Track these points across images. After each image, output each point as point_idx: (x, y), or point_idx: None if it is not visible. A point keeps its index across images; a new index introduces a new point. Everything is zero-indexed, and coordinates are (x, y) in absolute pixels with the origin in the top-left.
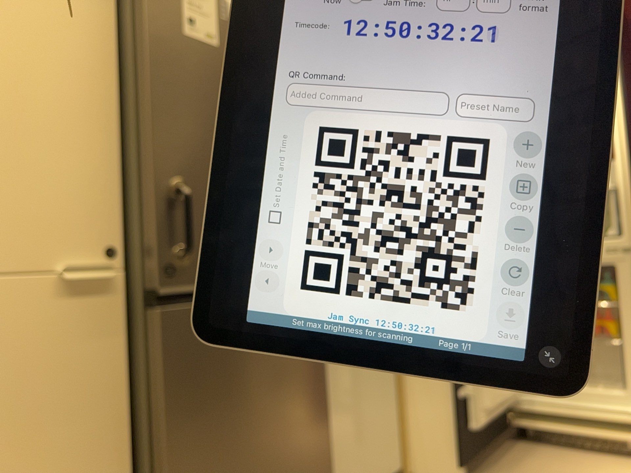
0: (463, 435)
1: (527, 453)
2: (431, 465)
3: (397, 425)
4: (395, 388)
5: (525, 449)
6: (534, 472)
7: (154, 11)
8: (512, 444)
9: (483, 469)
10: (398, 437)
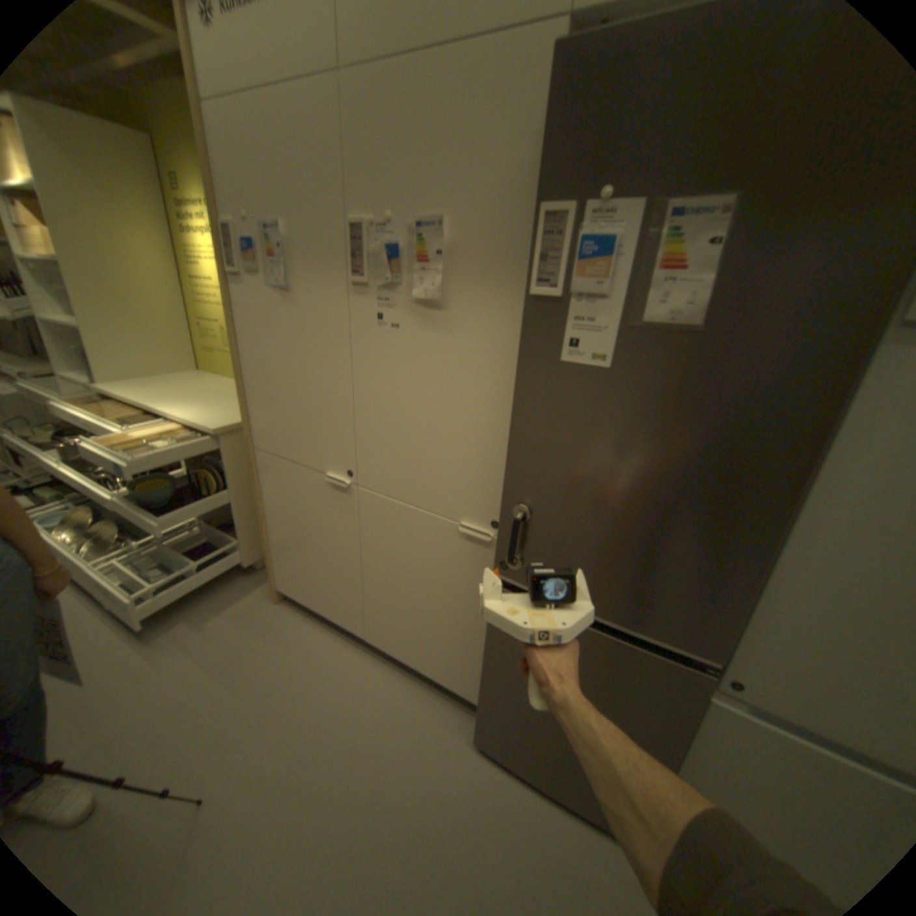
0: None
1: None
2: None
3: None
4: None
5: None
6: None
7: (533, 339)
8: None
9: None
10: None
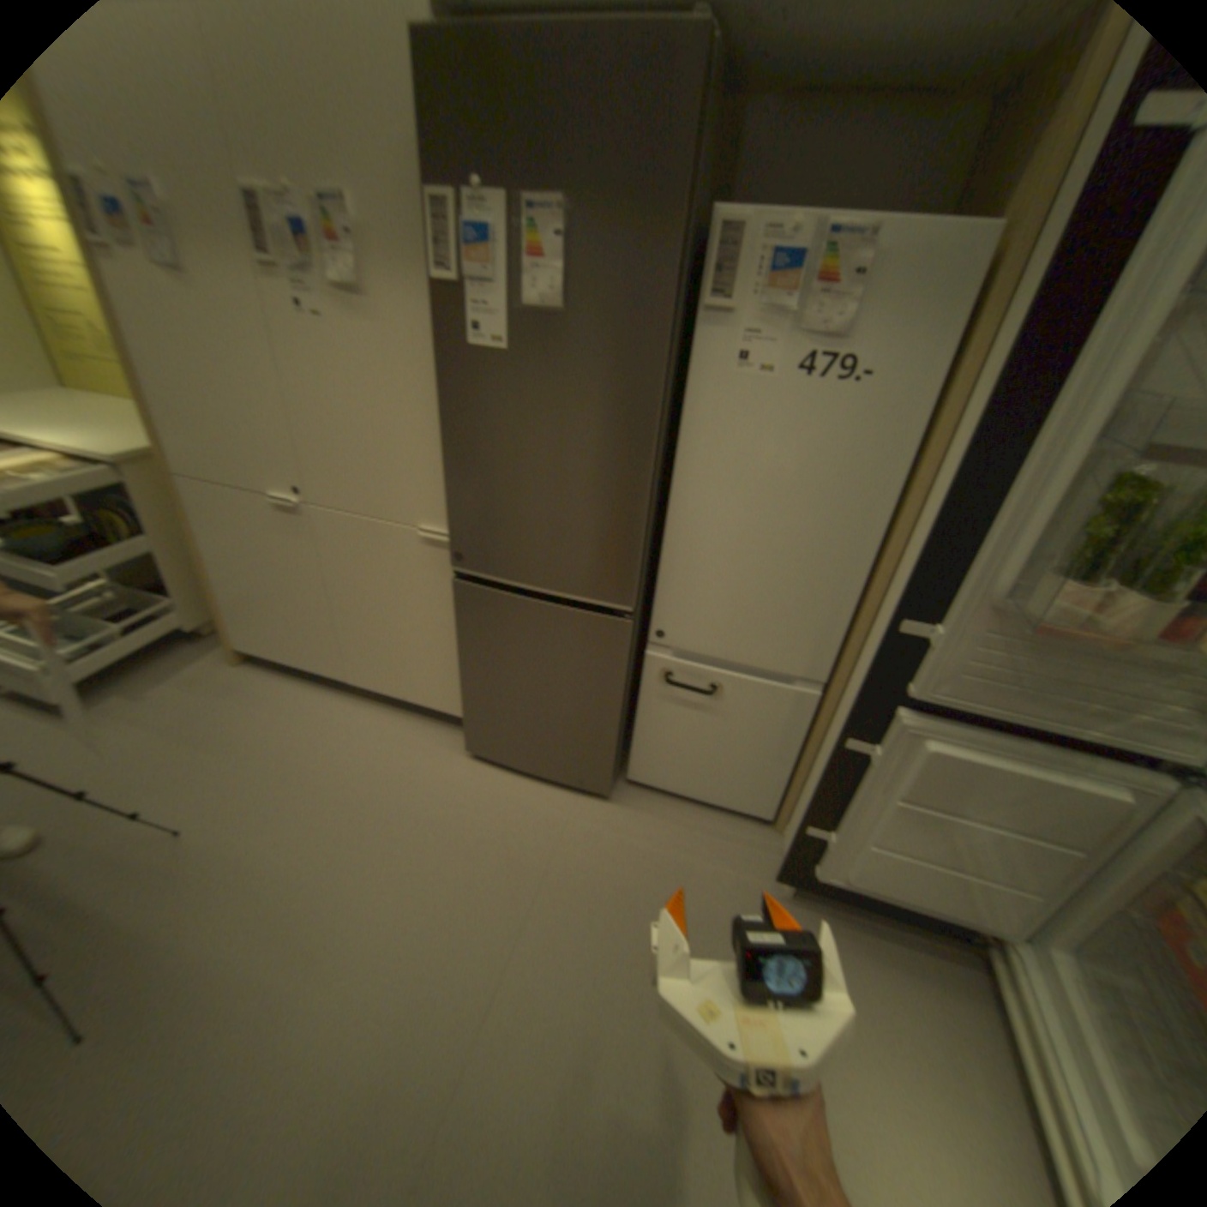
0: (795, 861)
1: (944, 980)
2: (787, 847)
3: (788, 787)
4: (801, 756)
5: (959, 978)
6: (880, 988)
7: (440, 324)
8: (962, 957)
9: (844, 914)
10: (785, 796)
